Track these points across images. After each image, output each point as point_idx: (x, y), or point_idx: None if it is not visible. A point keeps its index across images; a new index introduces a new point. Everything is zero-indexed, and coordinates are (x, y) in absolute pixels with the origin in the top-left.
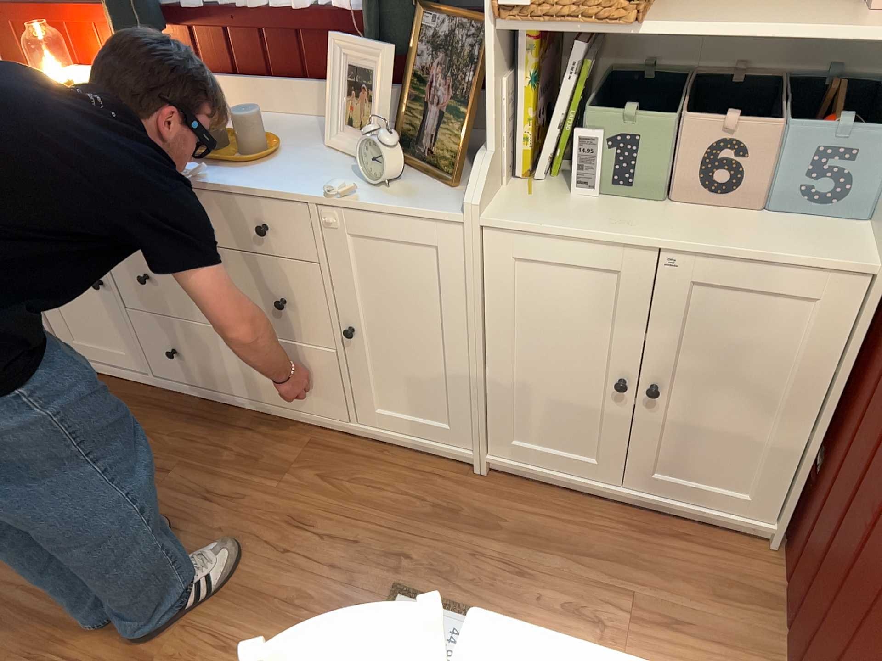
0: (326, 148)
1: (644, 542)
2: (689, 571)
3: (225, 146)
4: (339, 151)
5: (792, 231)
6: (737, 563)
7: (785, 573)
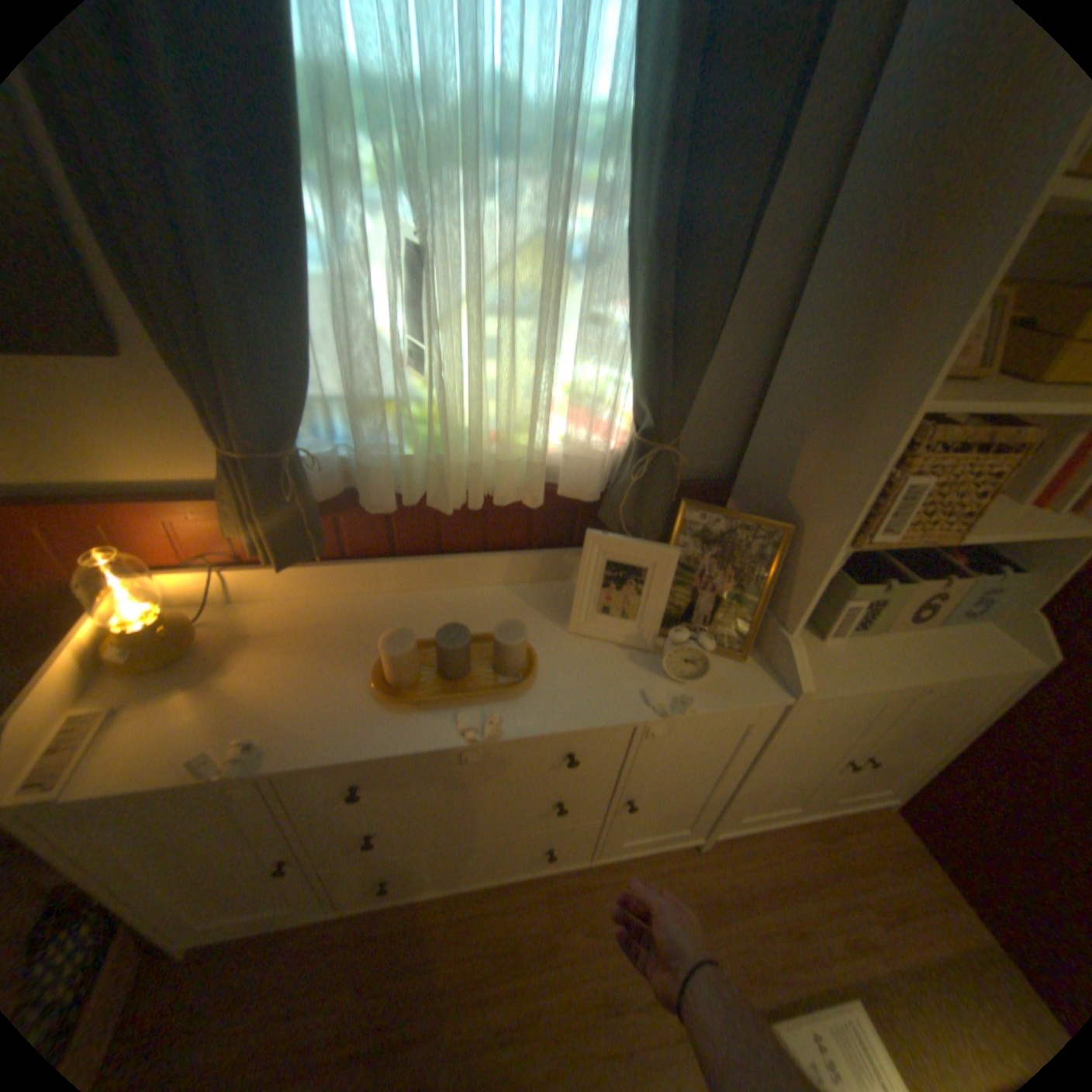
0: (571, 635)
1: (836, 854)
2: (874, 864)
3: (473, 668)
4: (589, 637)
5: (972, 646)
6: (887, 839)
7: (911, 832)
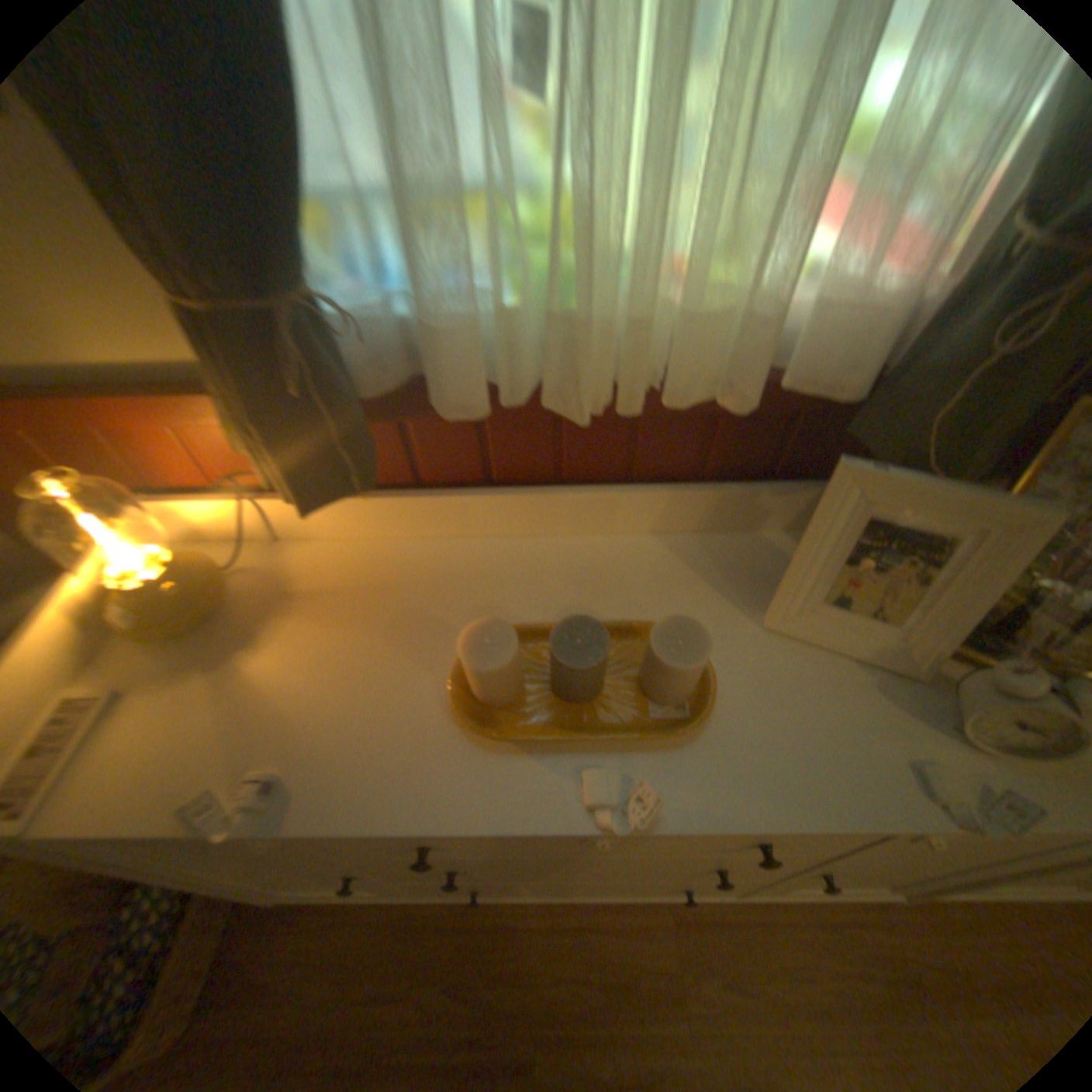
0: (770, 634)
1: None
2: None
3: (608, 684)
4: (802, 639)
5: None
6: None
7: None
